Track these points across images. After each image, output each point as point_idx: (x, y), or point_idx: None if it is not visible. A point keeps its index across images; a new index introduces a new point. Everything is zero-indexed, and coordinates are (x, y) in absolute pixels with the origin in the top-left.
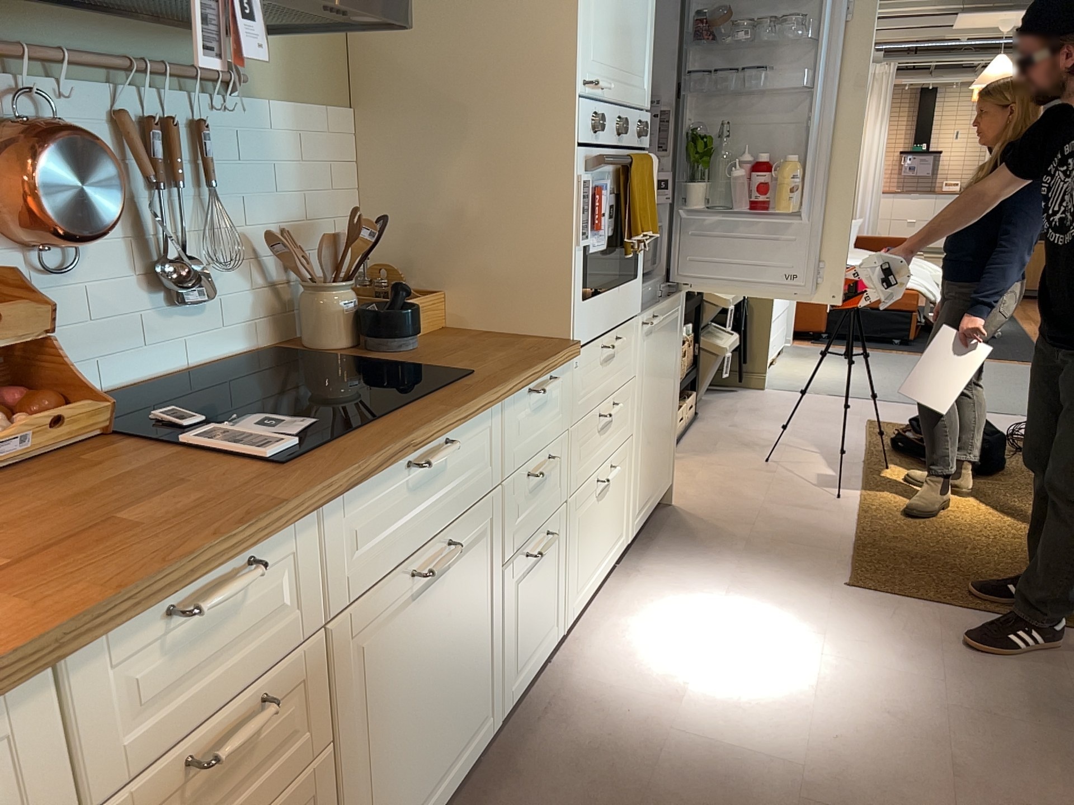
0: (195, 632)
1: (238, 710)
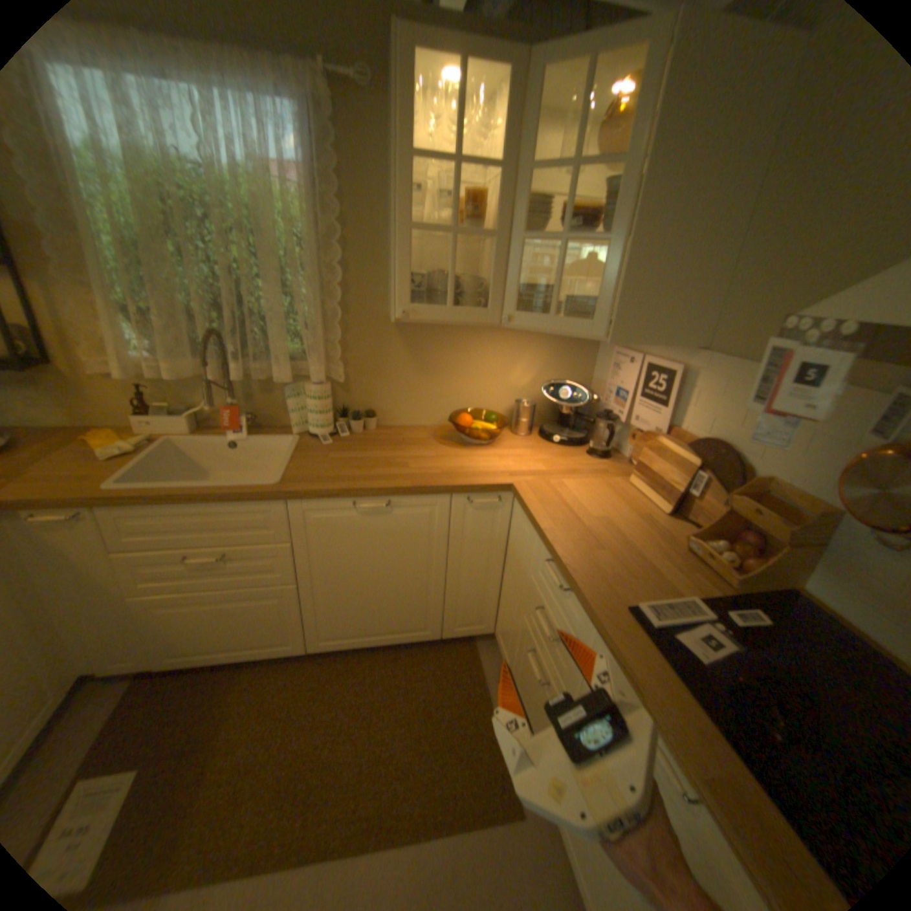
0: (558, 582)
1: (557, 630)
